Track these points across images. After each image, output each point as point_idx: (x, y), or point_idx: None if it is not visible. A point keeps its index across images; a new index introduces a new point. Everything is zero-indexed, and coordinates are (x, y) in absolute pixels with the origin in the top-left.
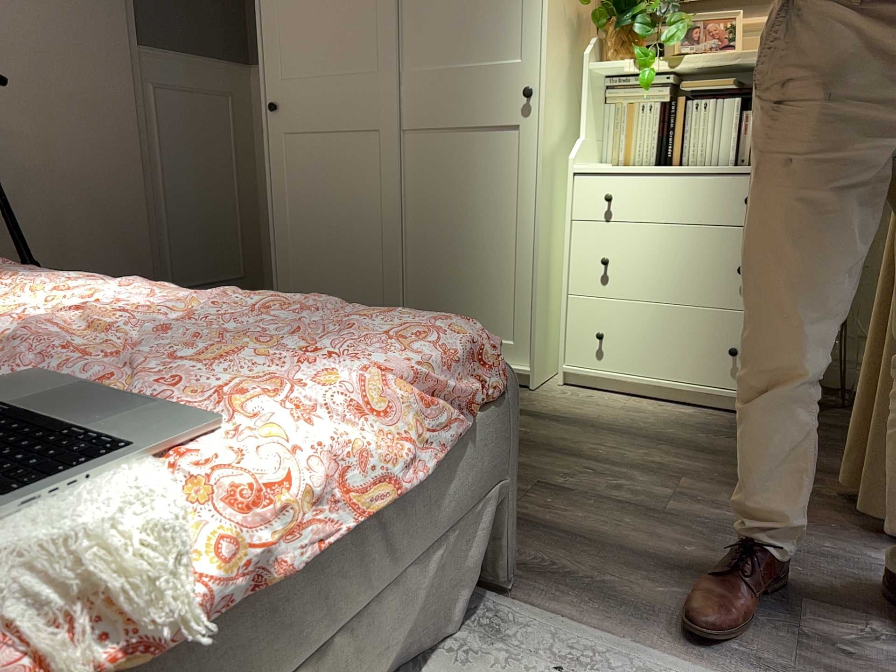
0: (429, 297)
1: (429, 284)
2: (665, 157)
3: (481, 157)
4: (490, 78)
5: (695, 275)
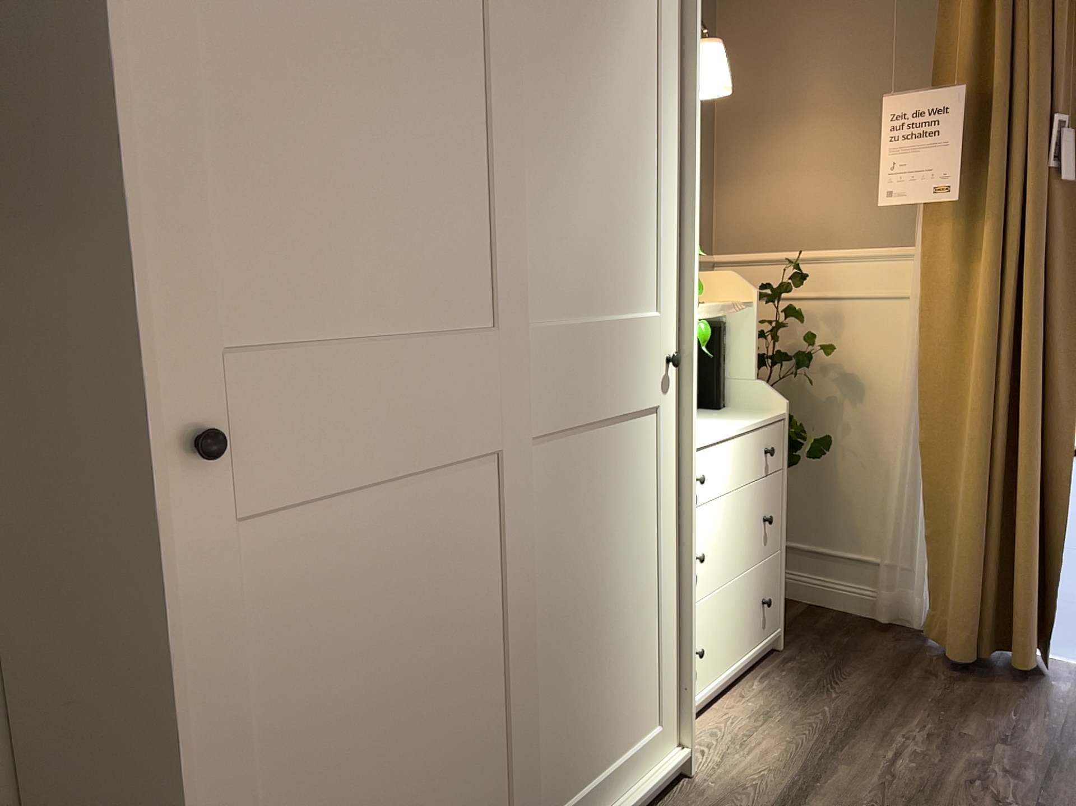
0: (565, 731)
1: (564, 707)
2: None
3: (621, 461)
4: (632, 339)
5: (739, 536)
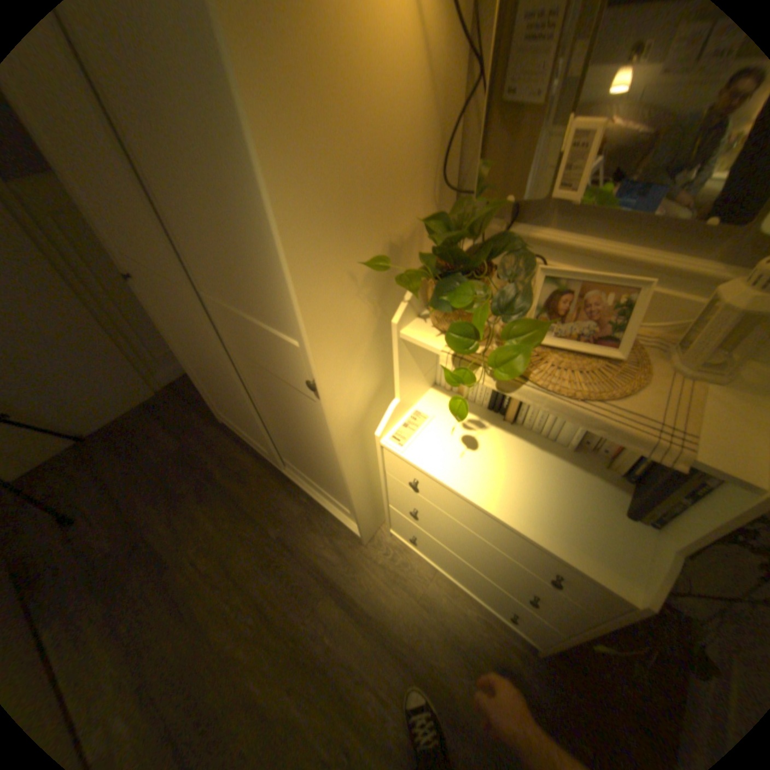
0: (290, 454)
1: (287, 448)
2: (499, 406)
3: (292, 401)
4: (274, 344)
5: (490, 567)
